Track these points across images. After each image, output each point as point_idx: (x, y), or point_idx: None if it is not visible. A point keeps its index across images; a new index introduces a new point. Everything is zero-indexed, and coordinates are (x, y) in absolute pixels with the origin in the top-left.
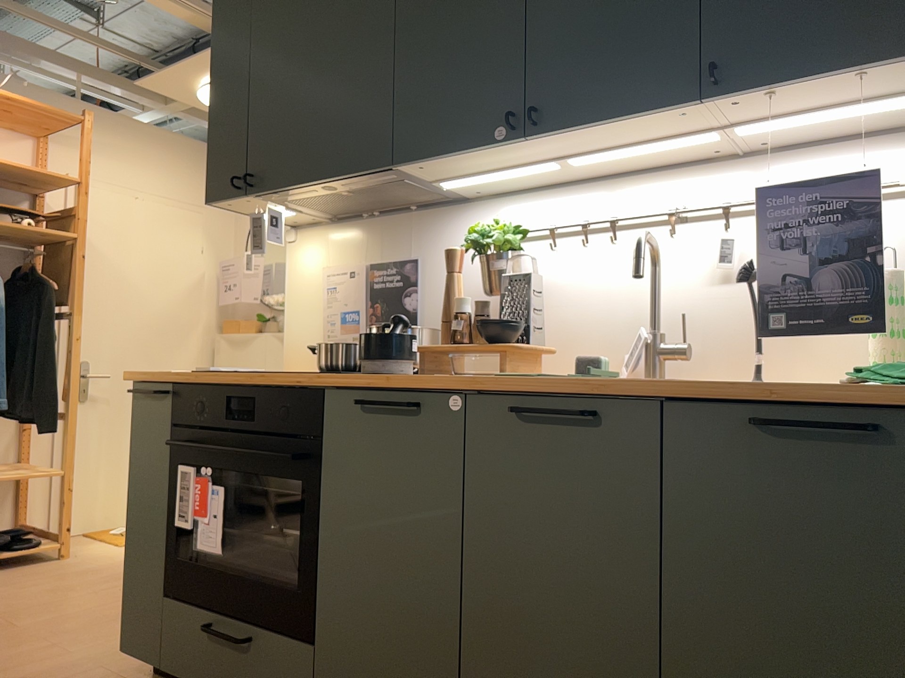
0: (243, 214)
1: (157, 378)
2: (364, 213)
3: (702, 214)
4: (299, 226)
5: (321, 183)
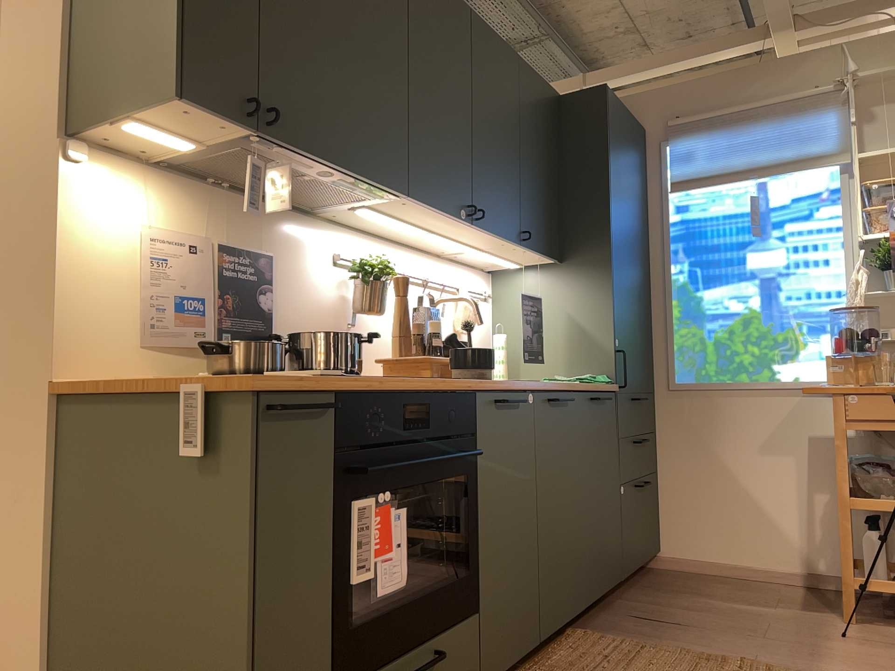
0: (136, 115)
1: (318, 385)
2: (215, 179)
3: (431, 283)
4: (86, 142)
5: (341, 170)
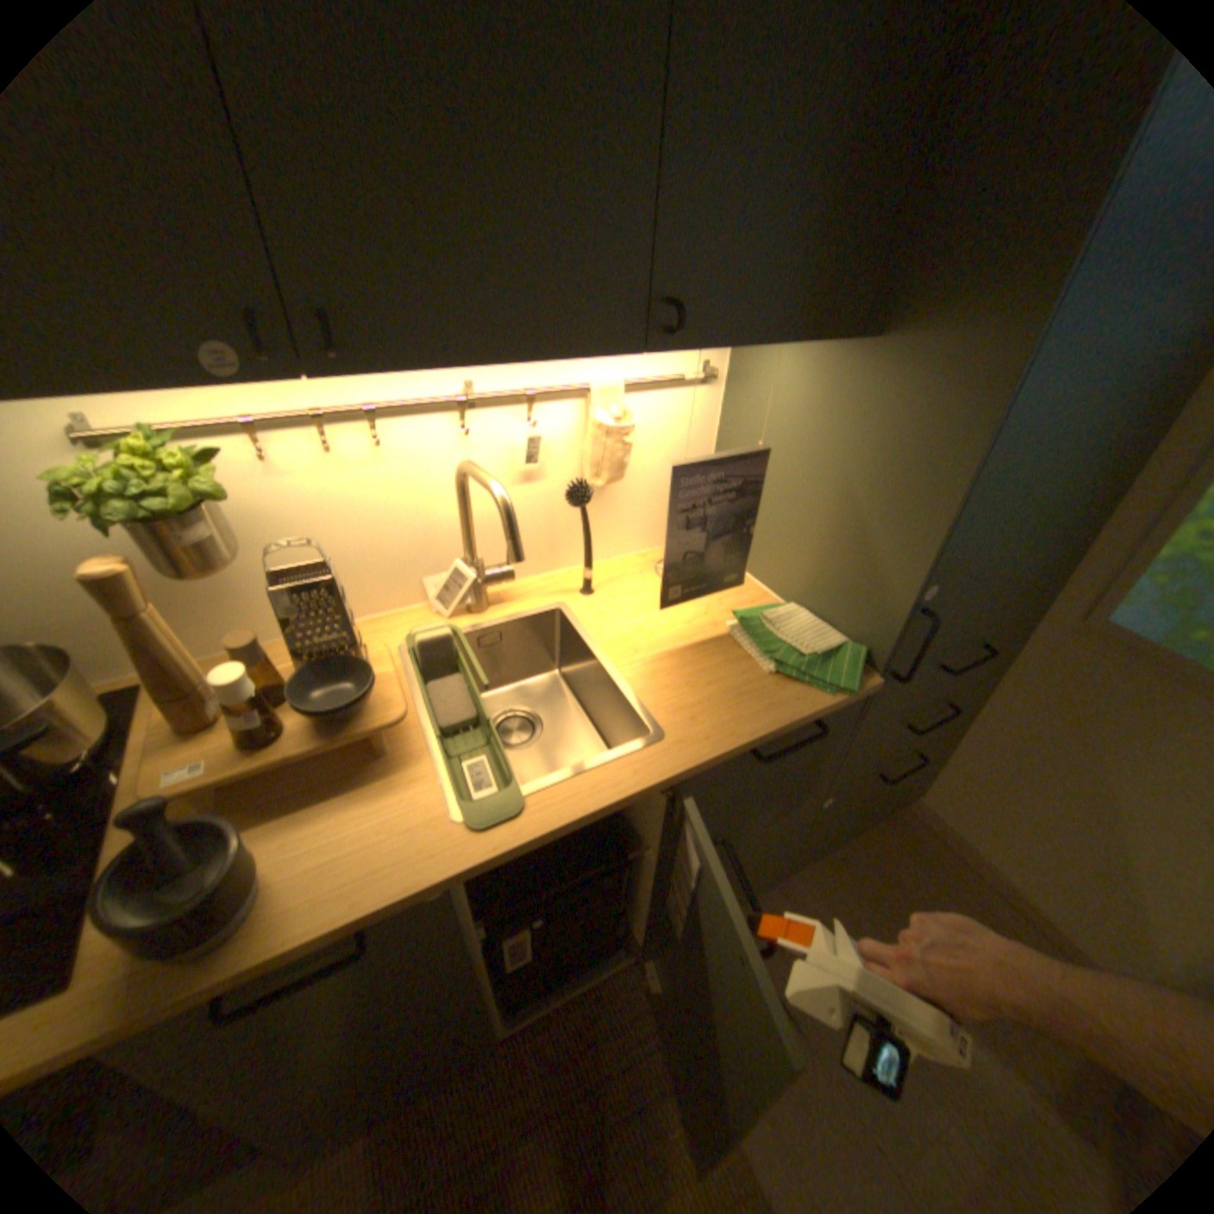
0: None
1: None
2: None
3: (496, 397)
4: None
5: None
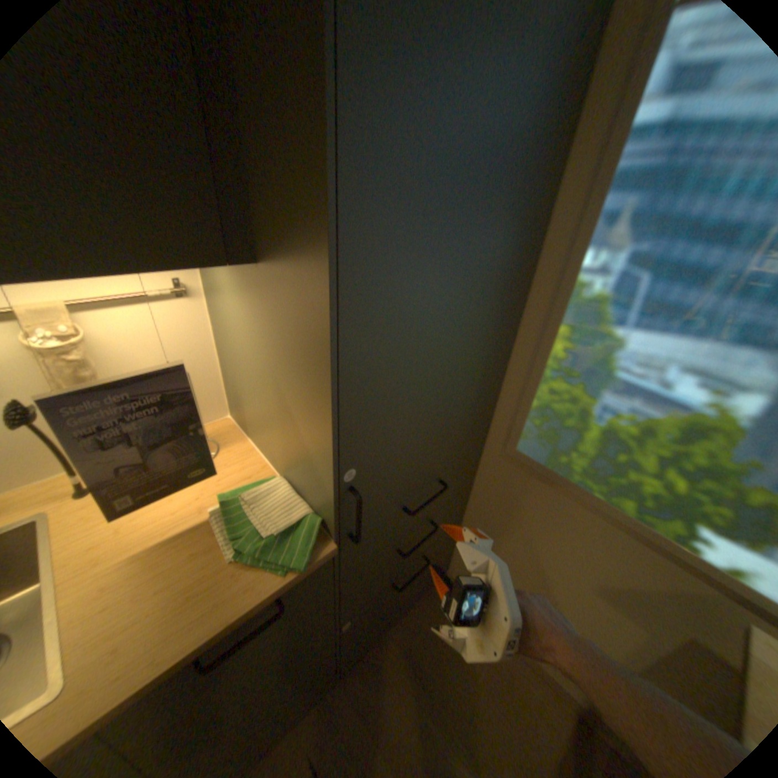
0: None
1: None
2: None
3: None
4: None
5: None
